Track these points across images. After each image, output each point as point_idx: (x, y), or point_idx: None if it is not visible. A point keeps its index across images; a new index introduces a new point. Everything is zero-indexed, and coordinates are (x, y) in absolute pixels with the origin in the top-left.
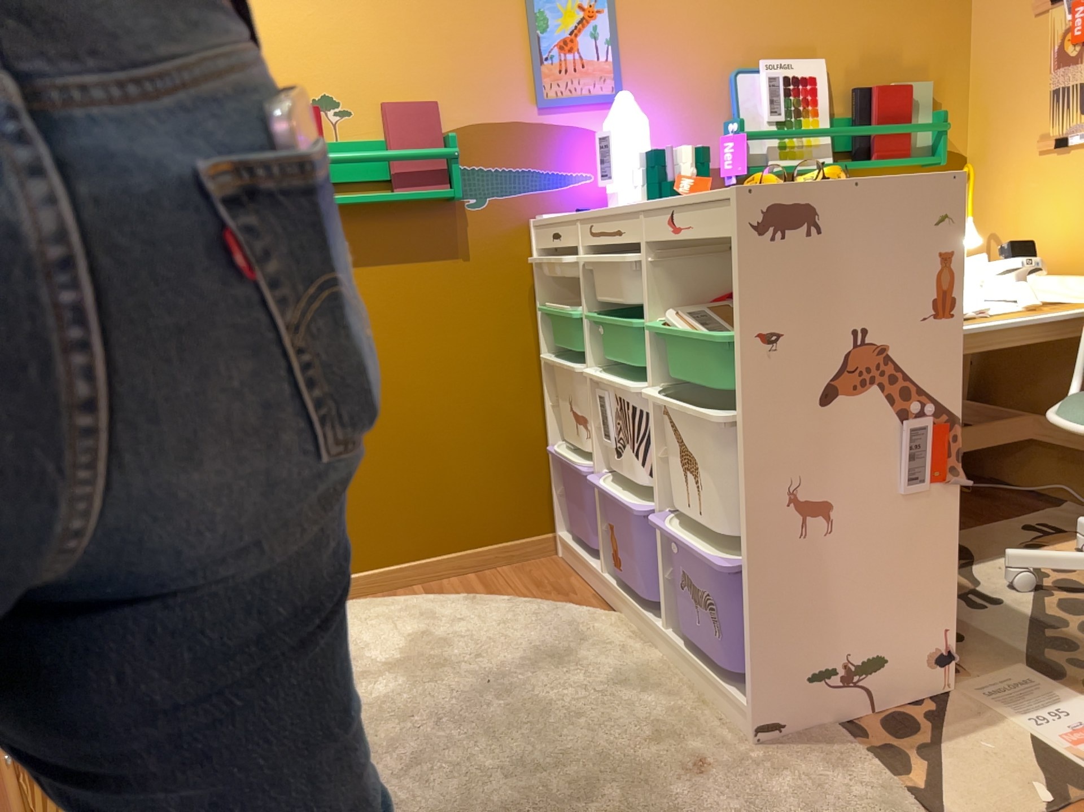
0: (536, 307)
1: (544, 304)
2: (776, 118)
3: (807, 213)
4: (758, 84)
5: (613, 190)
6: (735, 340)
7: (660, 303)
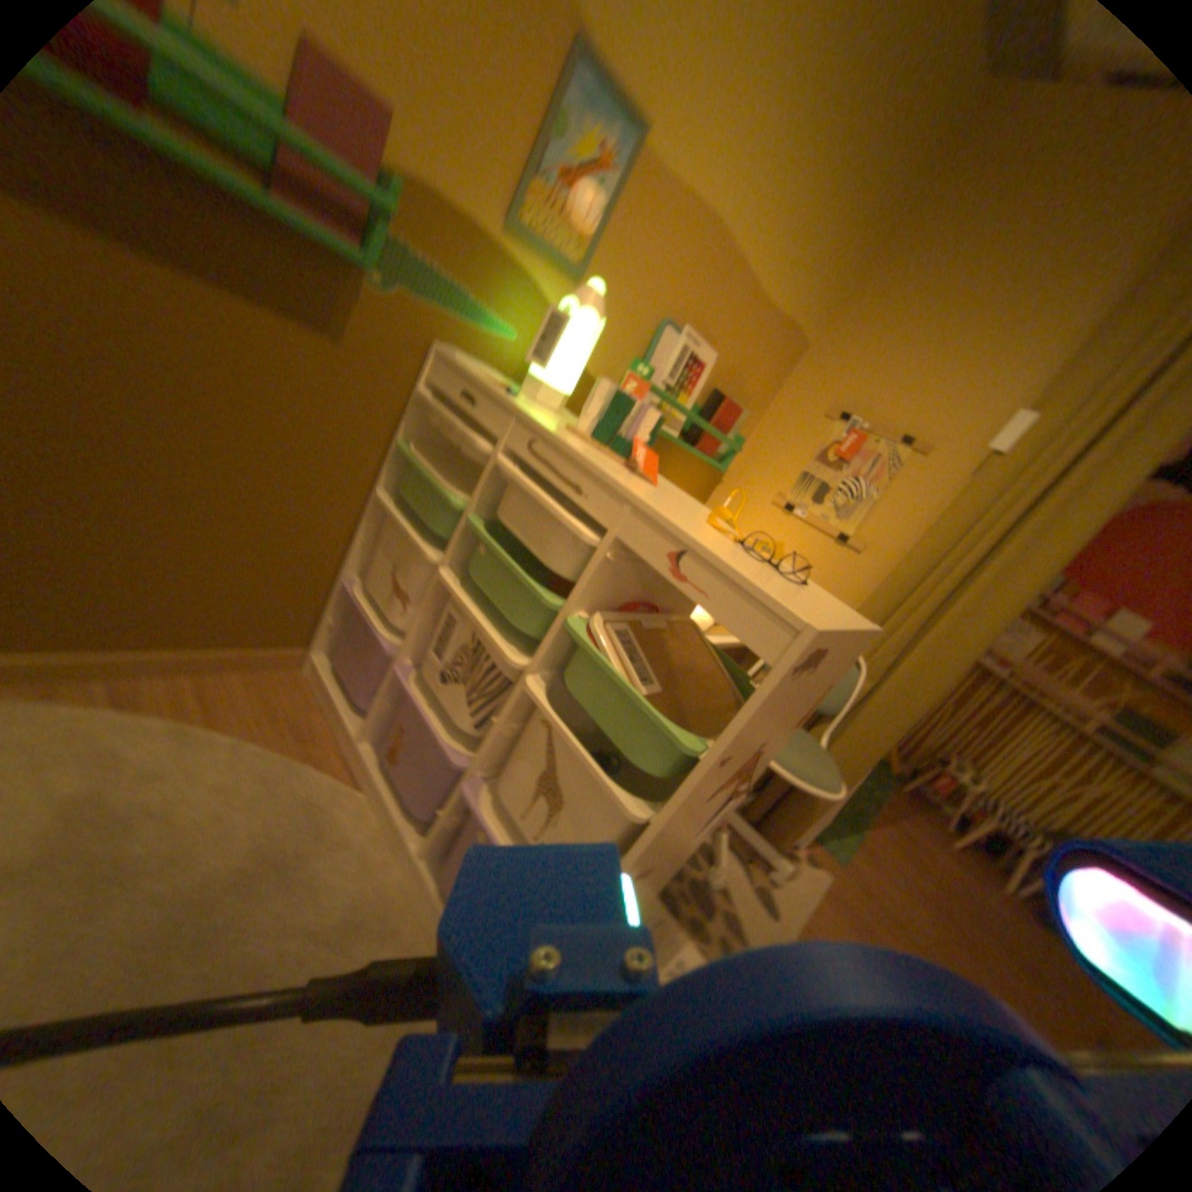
0: (397, 445)
1: (409, 450)
2: (670, 386)
3: (831, 661)
4: (676, 347)
5: (540, 381)
6: (701, 747)
7: (594, 602)
